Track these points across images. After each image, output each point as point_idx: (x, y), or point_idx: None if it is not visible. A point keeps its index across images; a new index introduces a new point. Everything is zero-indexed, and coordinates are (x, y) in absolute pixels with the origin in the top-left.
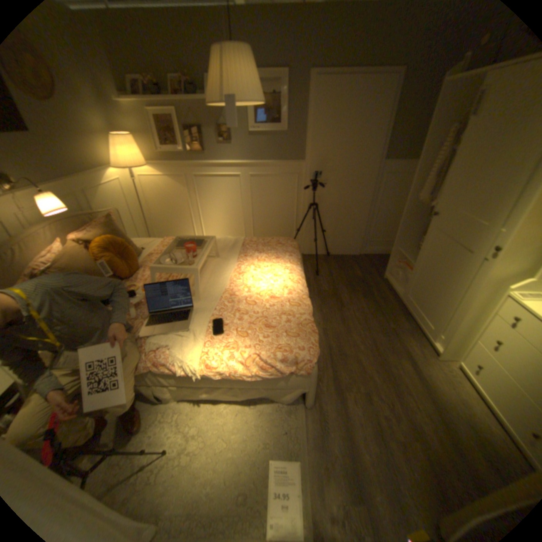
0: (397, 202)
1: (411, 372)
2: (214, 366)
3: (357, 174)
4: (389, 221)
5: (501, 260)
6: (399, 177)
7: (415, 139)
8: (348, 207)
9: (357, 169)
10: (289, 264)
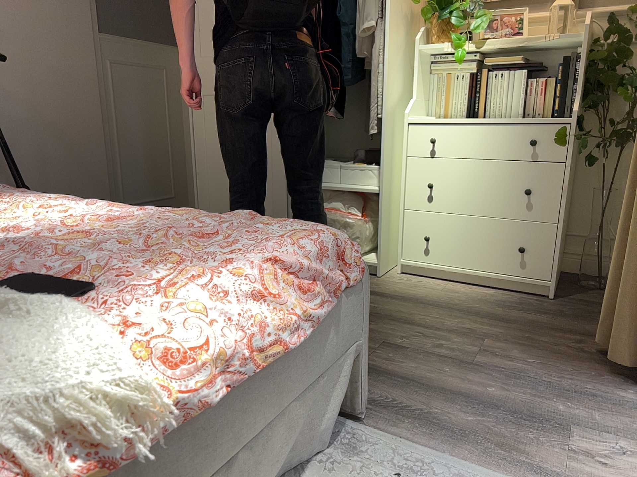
0: (144, 120)
1: (378, 301)
2: (175, 364)
3: (56, 55)
4: (143, 159)
5: (386, 77)
6: (132, 72)
7: (134, 6)
8: (61, 131)
9: (55, 45)
10: (47, 197)
